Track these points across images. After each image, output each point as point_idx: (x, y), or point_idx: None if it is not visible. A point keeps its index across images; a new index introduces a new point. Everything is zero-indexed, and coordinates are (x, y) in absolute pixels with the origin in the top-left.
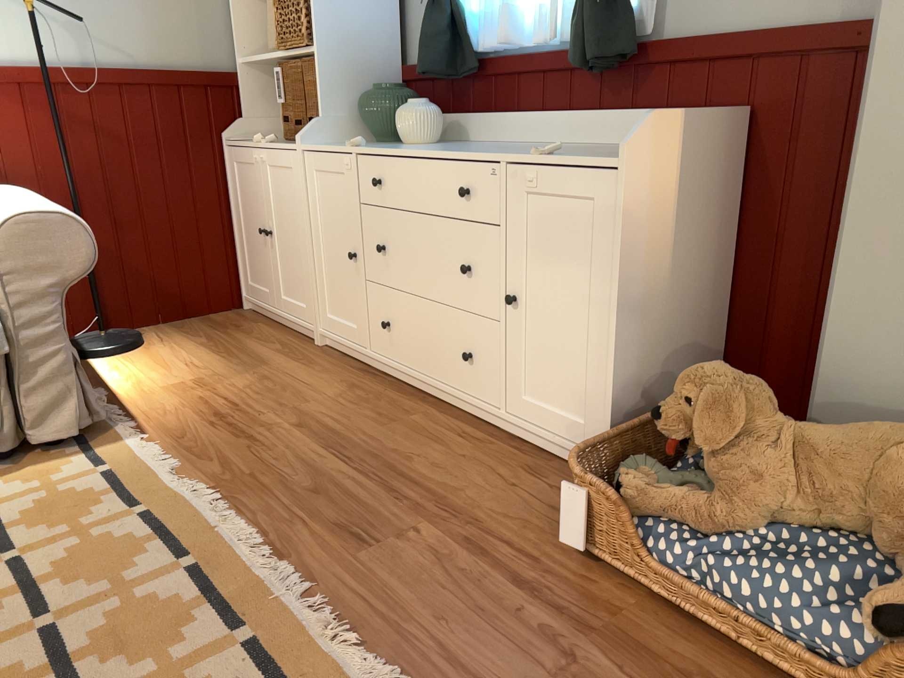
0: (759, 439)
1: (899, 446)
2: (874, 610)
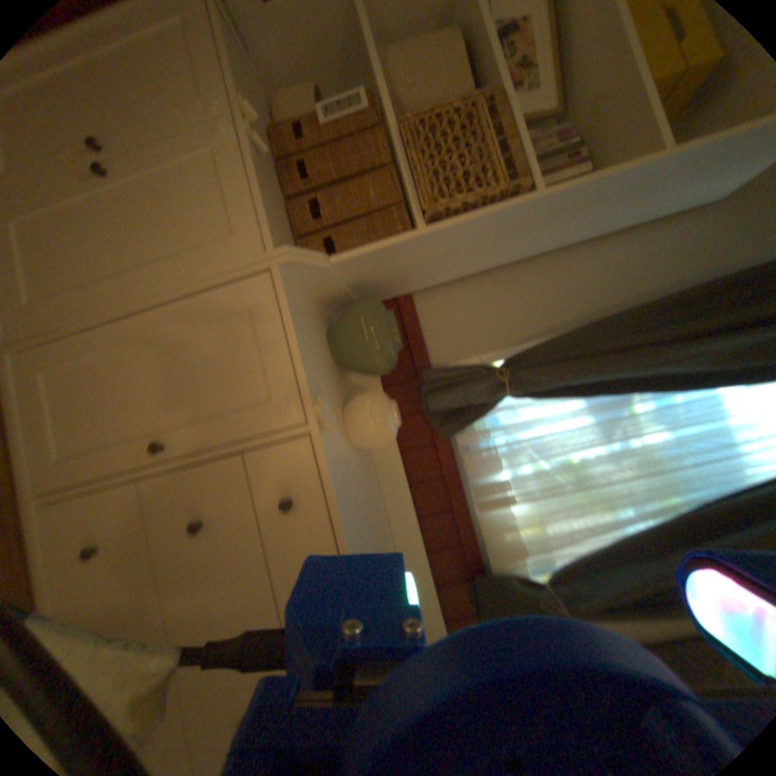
0: None
1: None
2: None
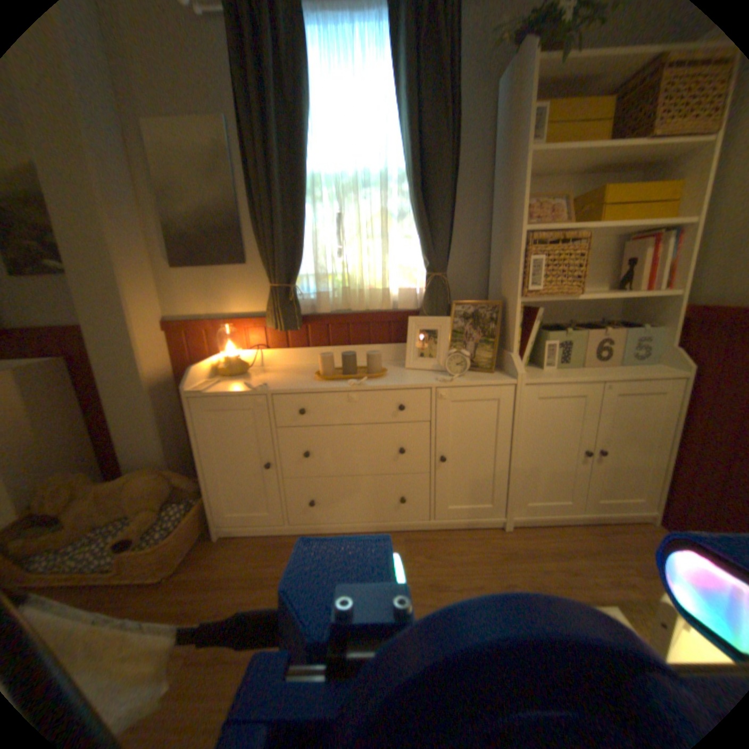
0: (82, 500)
1: (133, 482)
2: (114, 547)
